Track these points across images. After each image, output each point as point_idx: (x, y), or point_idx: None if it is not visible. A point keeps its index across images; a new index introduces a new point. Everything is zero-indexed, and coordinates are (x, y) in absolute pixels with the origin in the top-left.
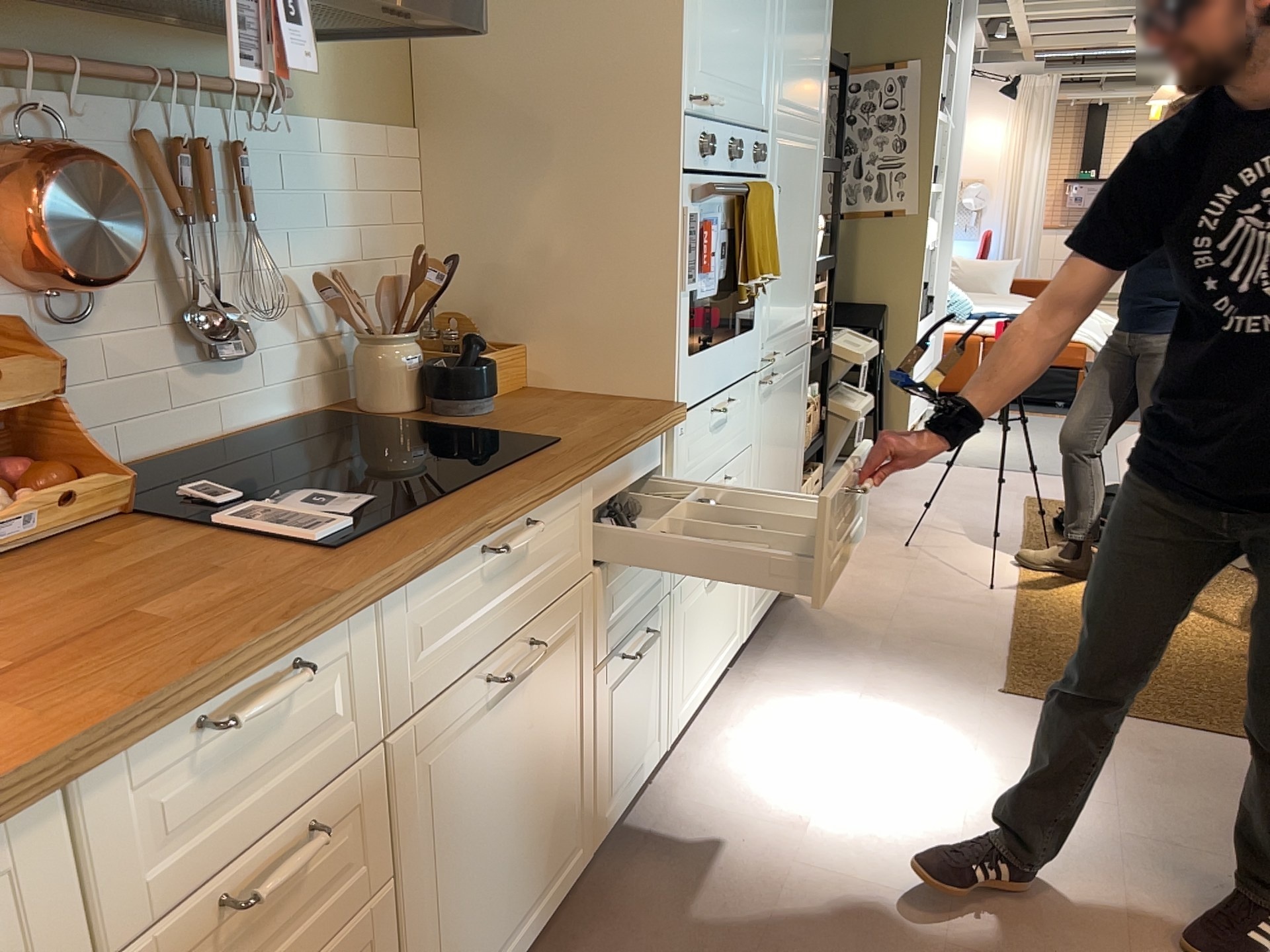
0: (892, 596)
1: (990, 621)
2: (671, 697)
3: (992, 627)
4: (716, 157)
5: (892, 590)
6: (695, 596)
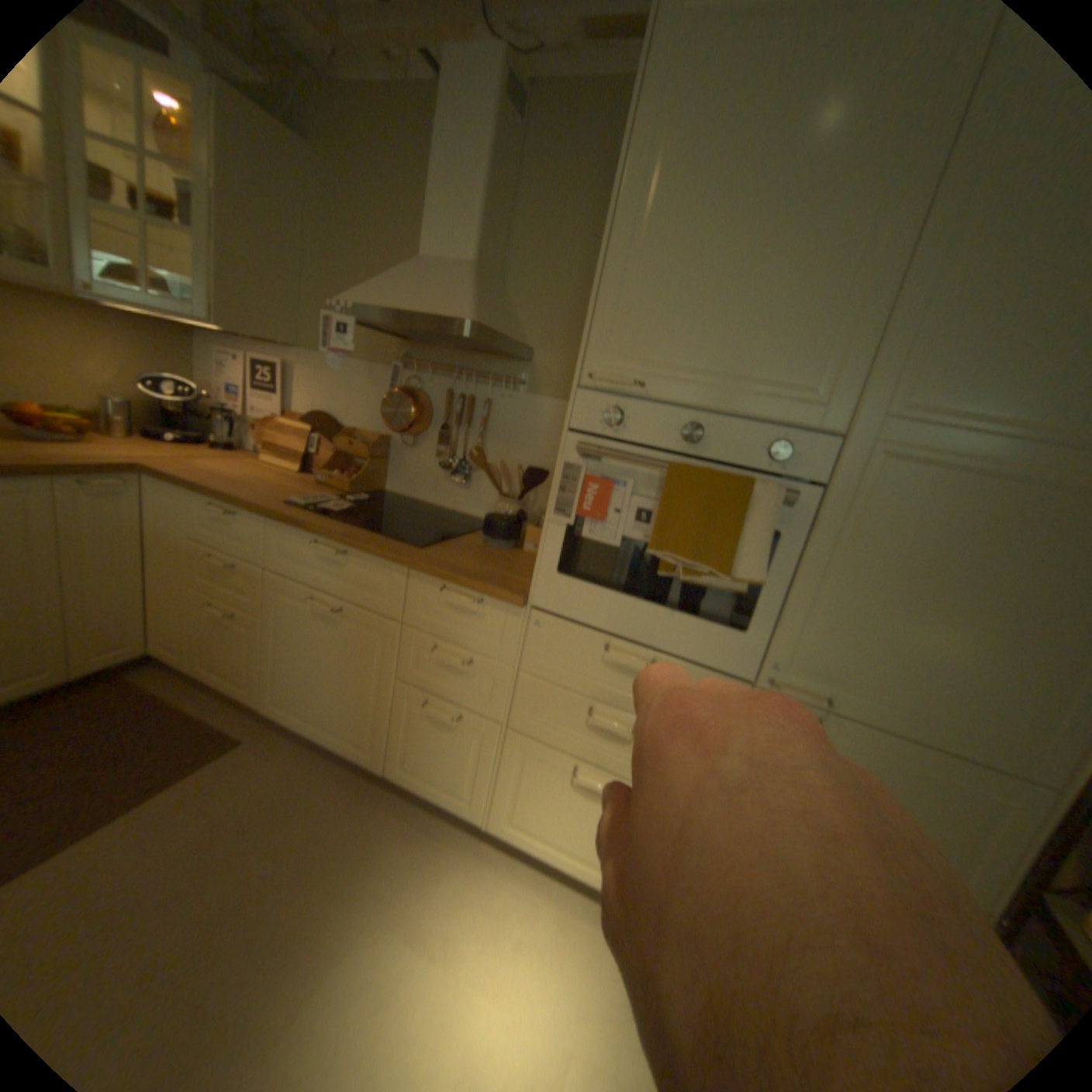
0: None
1: None
2: (493, 798)
3: None
4: (641, 427)
5: None
6: (547, 765)
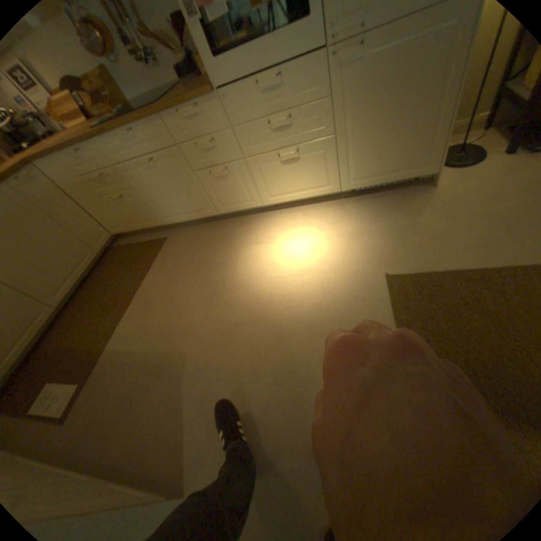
0: (487, 212)
1: (496, 258)
2: (259, 192)
3: (484, 260)
4: None
5: (497, 209)
6: (269, 163)
